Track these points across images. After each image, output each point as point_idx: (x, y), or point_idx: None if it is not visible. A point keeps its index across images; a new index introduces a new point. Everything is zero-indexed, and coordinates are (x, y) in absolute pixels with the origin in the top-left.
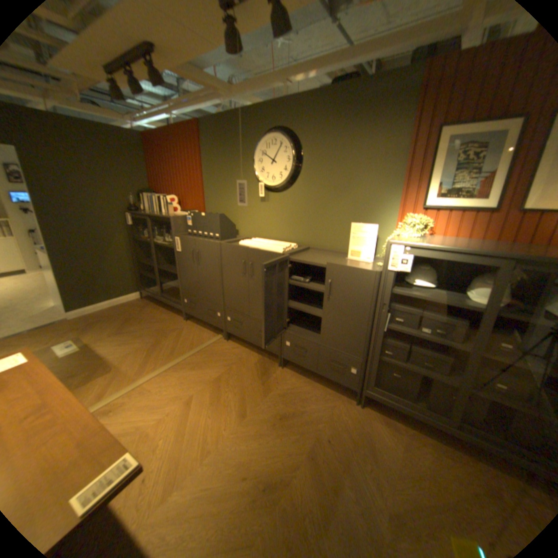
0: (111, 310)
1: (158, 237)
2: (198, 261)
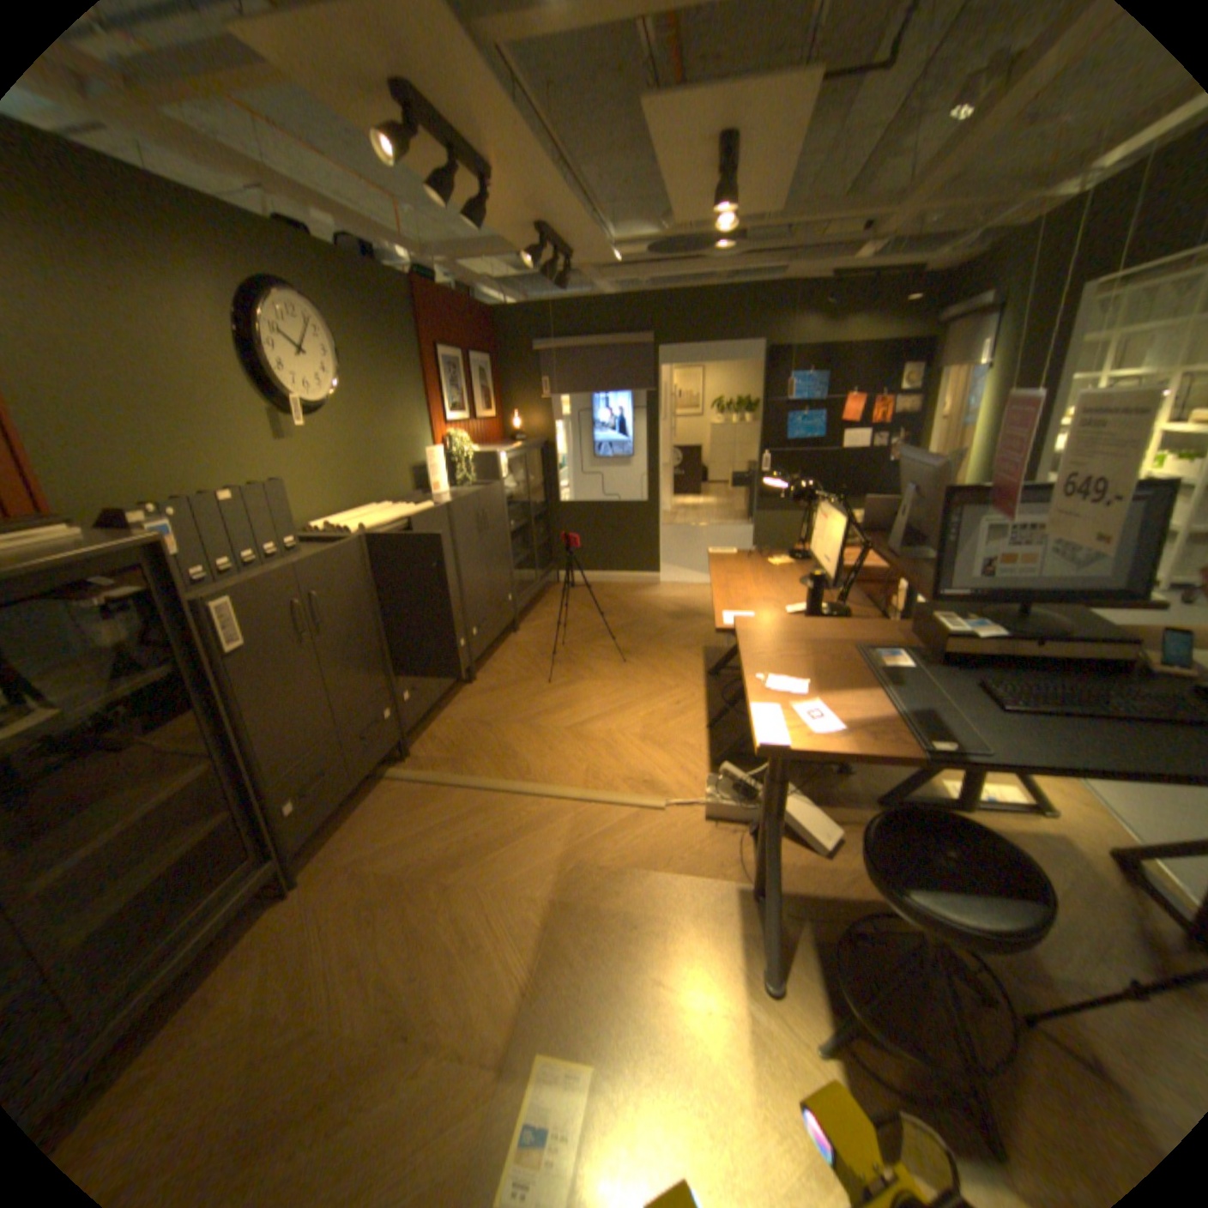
0: None
1: None
2: (318, 624)
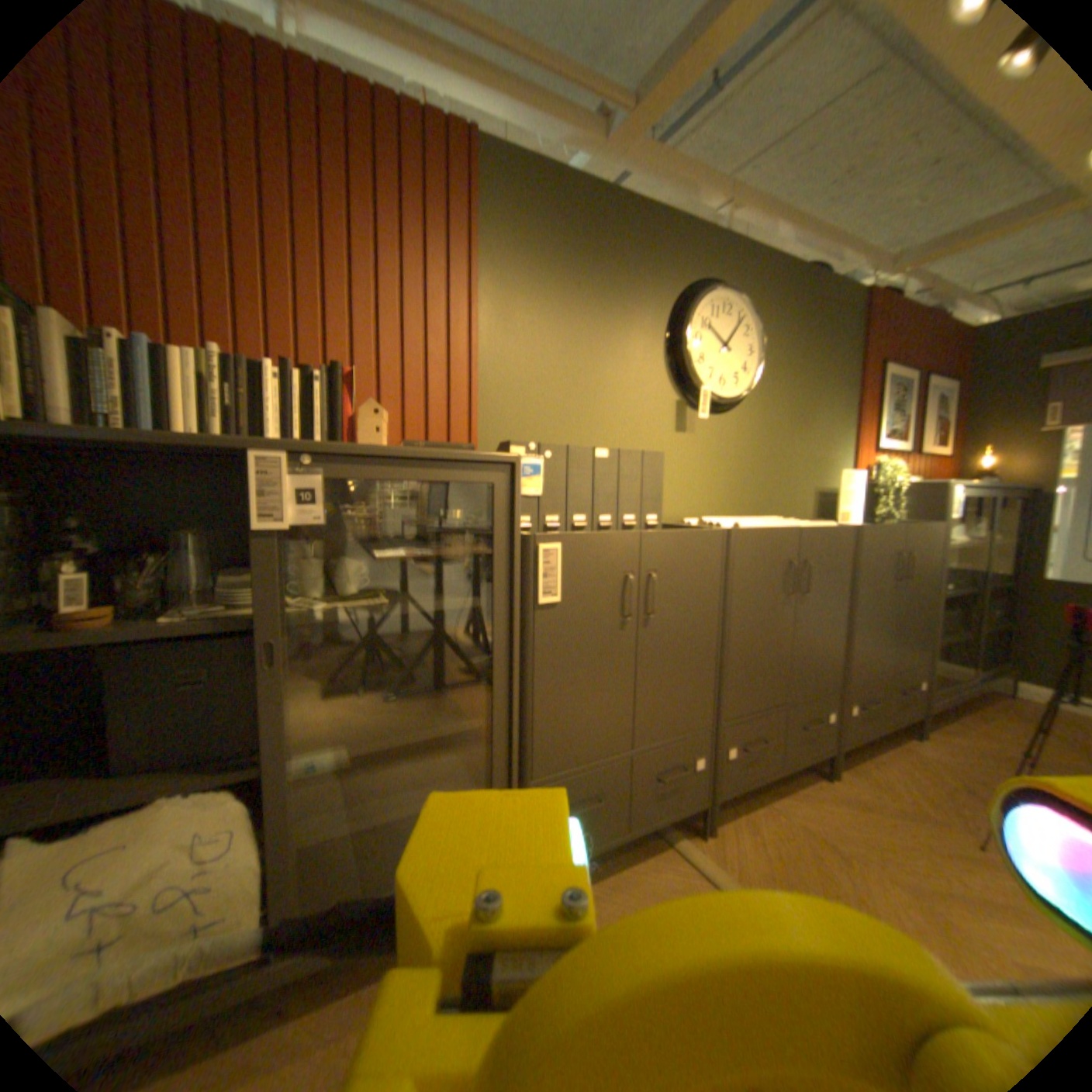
0: None
1: (236, 590)
2: (647, 614)
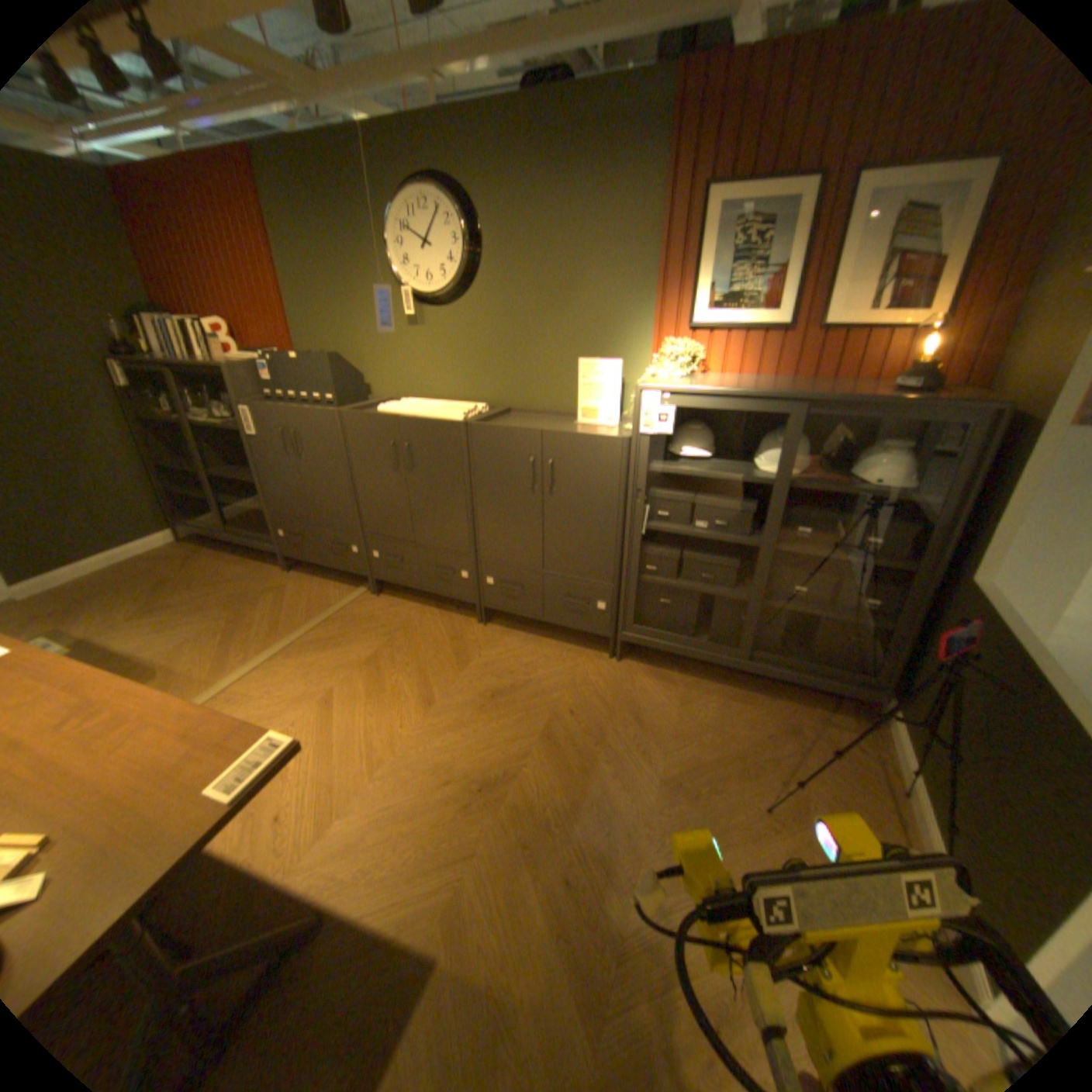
0: (117, 572)
1: (197, 410)
2: (300, 452)
